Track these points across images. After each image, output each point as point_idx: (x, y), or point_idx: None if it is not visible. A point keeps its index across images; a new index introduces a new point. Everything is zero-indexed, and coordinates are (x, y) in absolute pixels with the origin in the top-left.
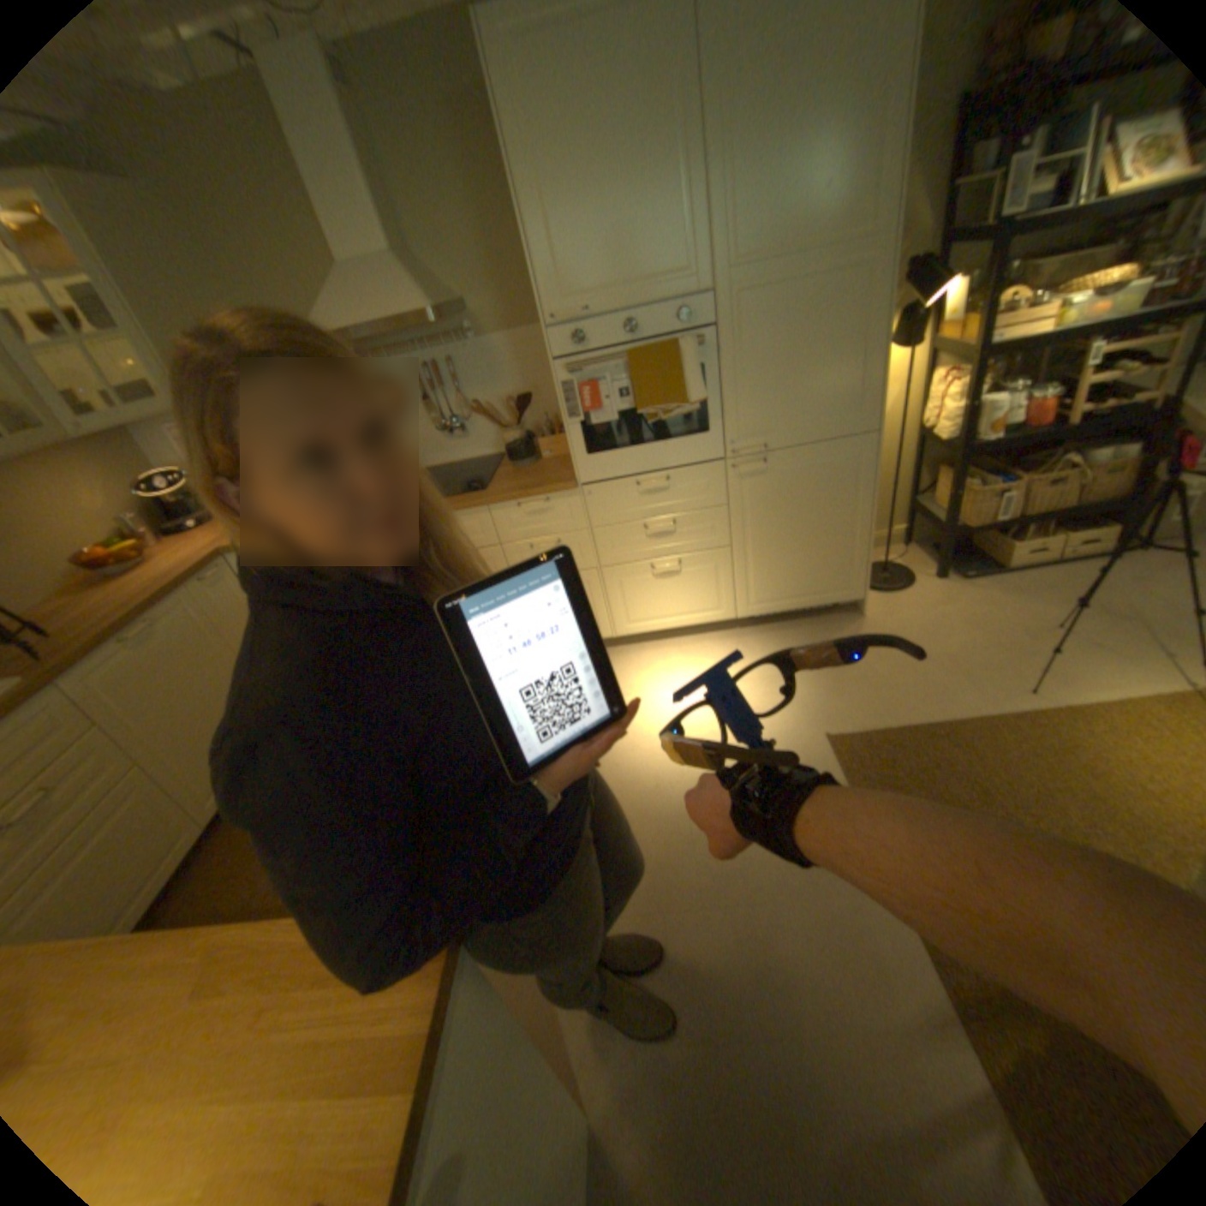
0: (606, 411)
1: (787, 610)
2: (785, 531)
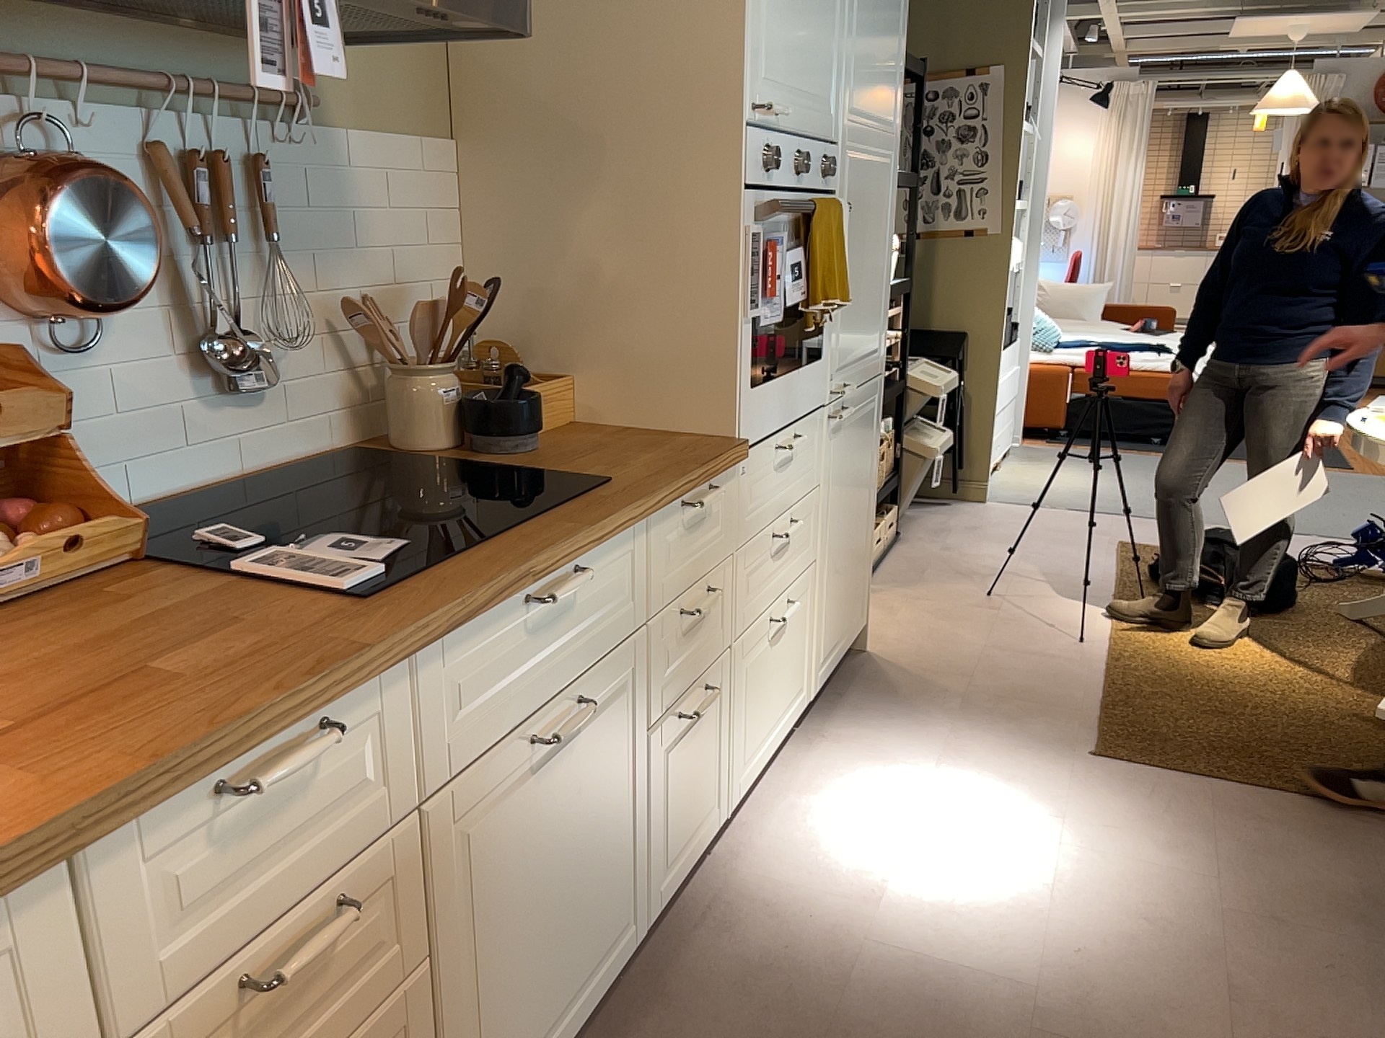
0: (777, 302)
1: (837, 664)
2: (845, 523)
